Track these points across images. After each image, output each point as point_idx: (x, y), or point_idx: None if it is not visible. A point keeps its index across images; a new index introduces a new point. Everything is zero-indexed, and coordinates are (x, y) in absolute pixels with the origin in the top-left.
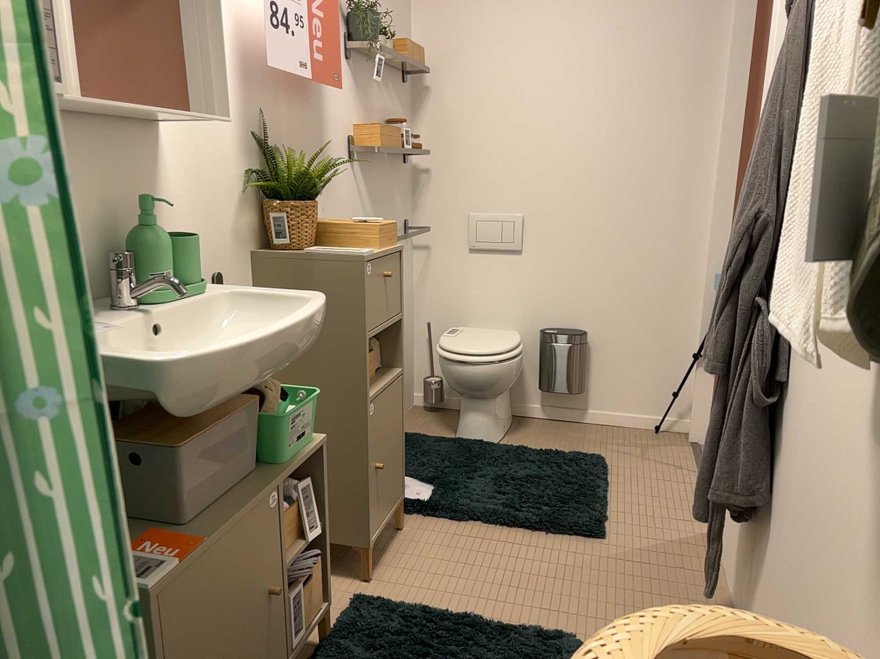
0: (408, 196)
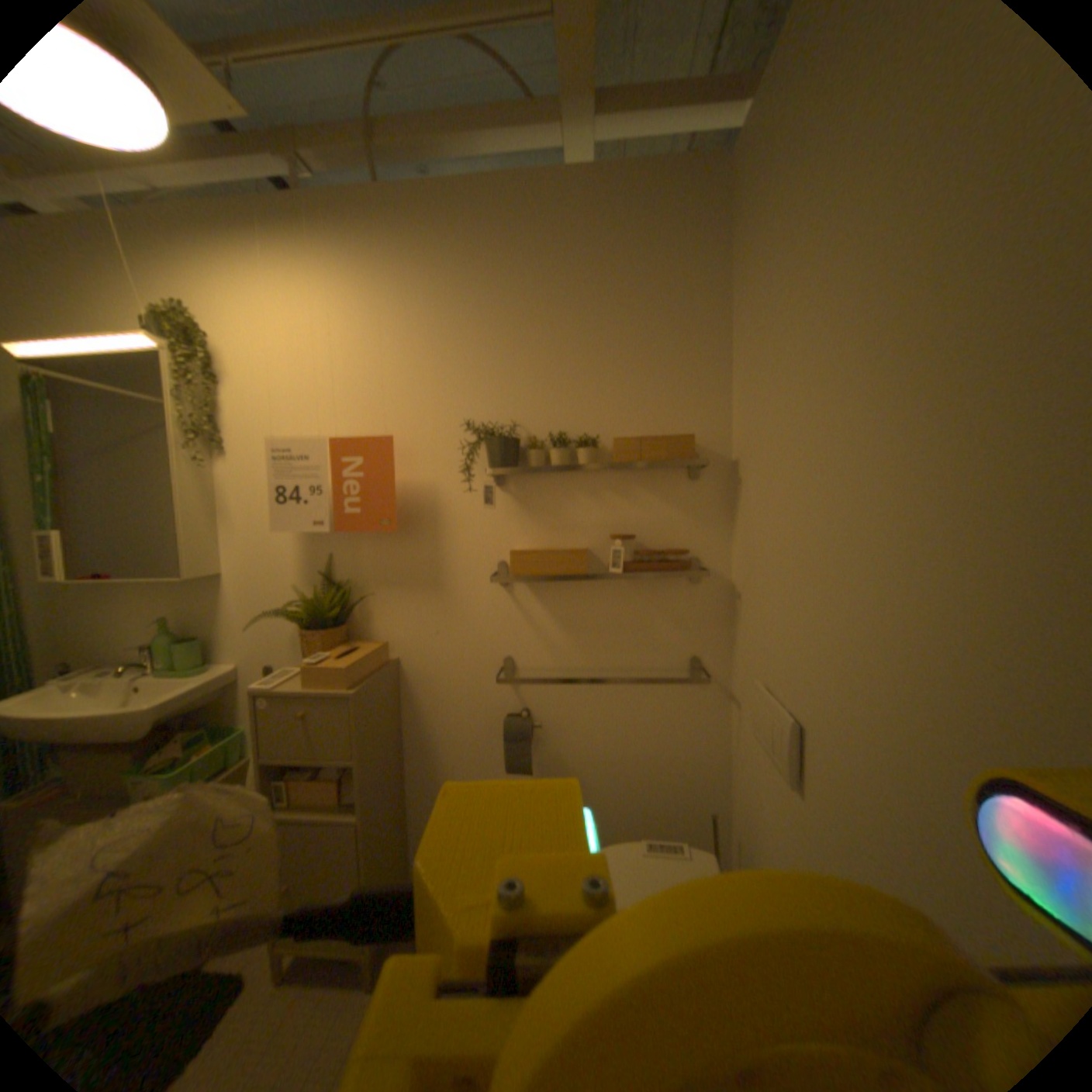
0: (708, 624)
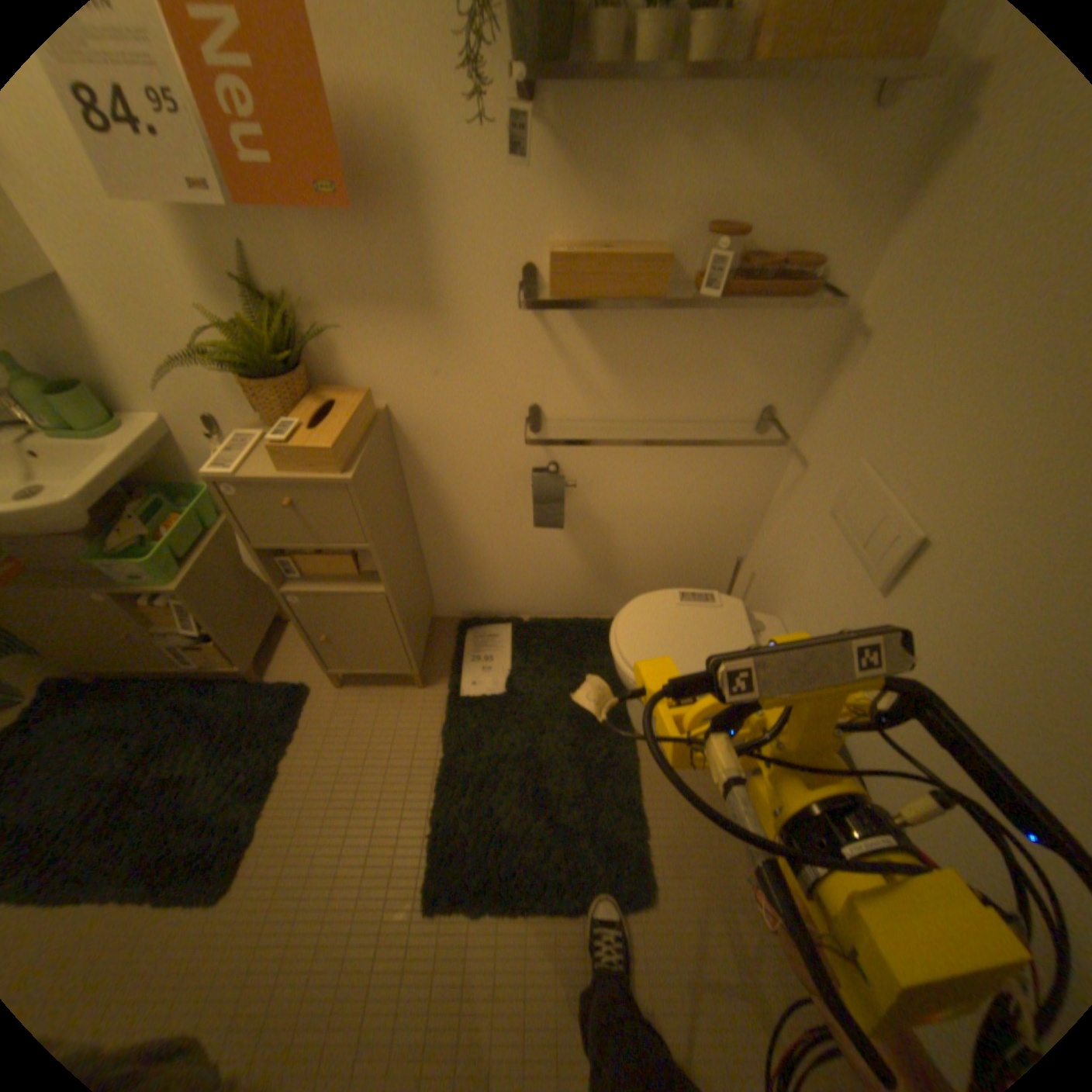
0: (798, 368)
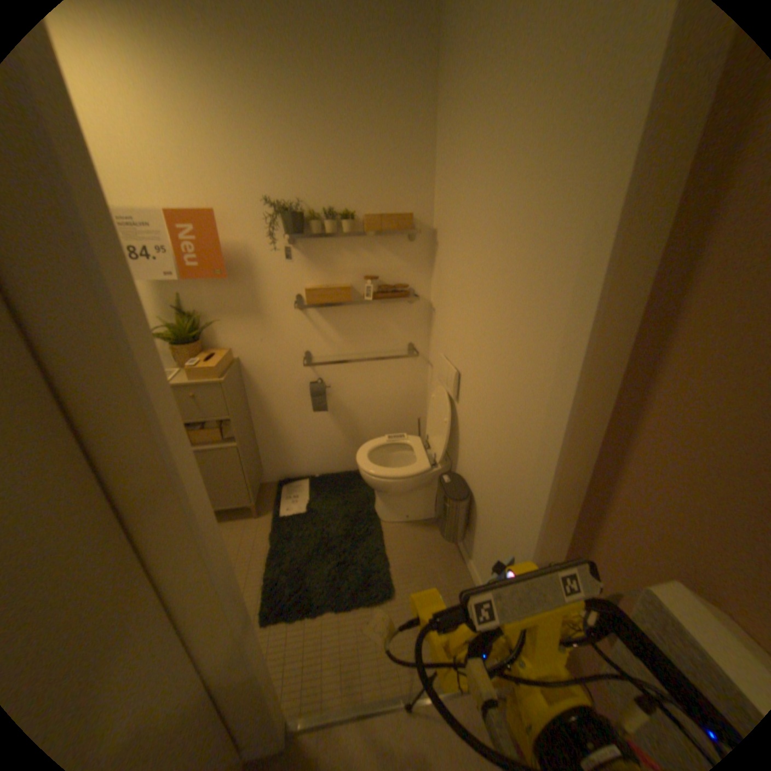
0: (416, 328)
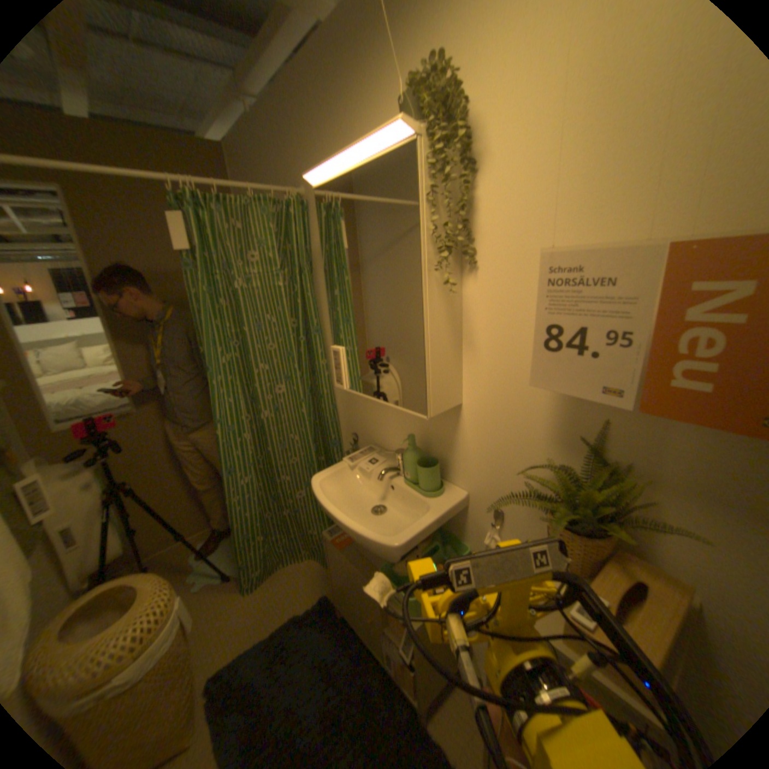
0: None
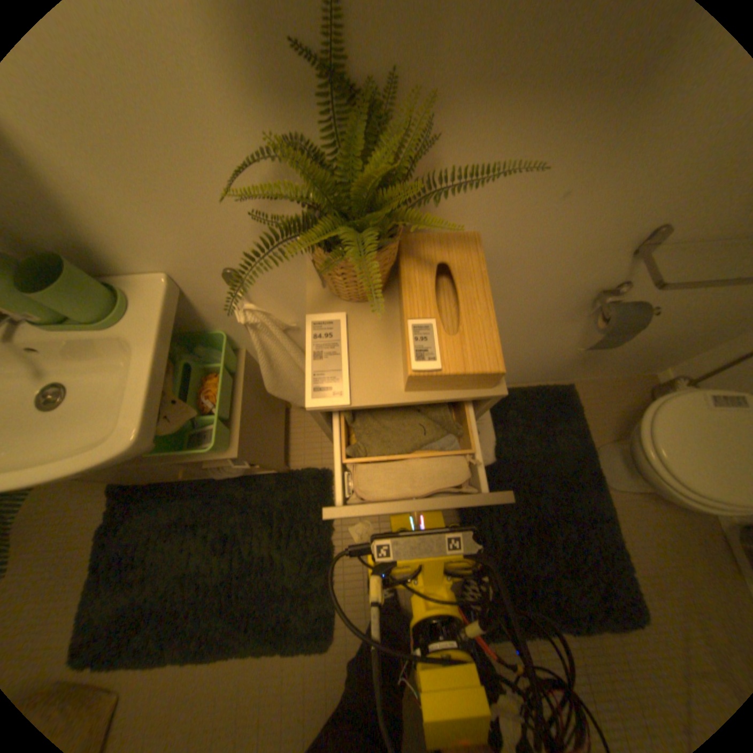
0: None
